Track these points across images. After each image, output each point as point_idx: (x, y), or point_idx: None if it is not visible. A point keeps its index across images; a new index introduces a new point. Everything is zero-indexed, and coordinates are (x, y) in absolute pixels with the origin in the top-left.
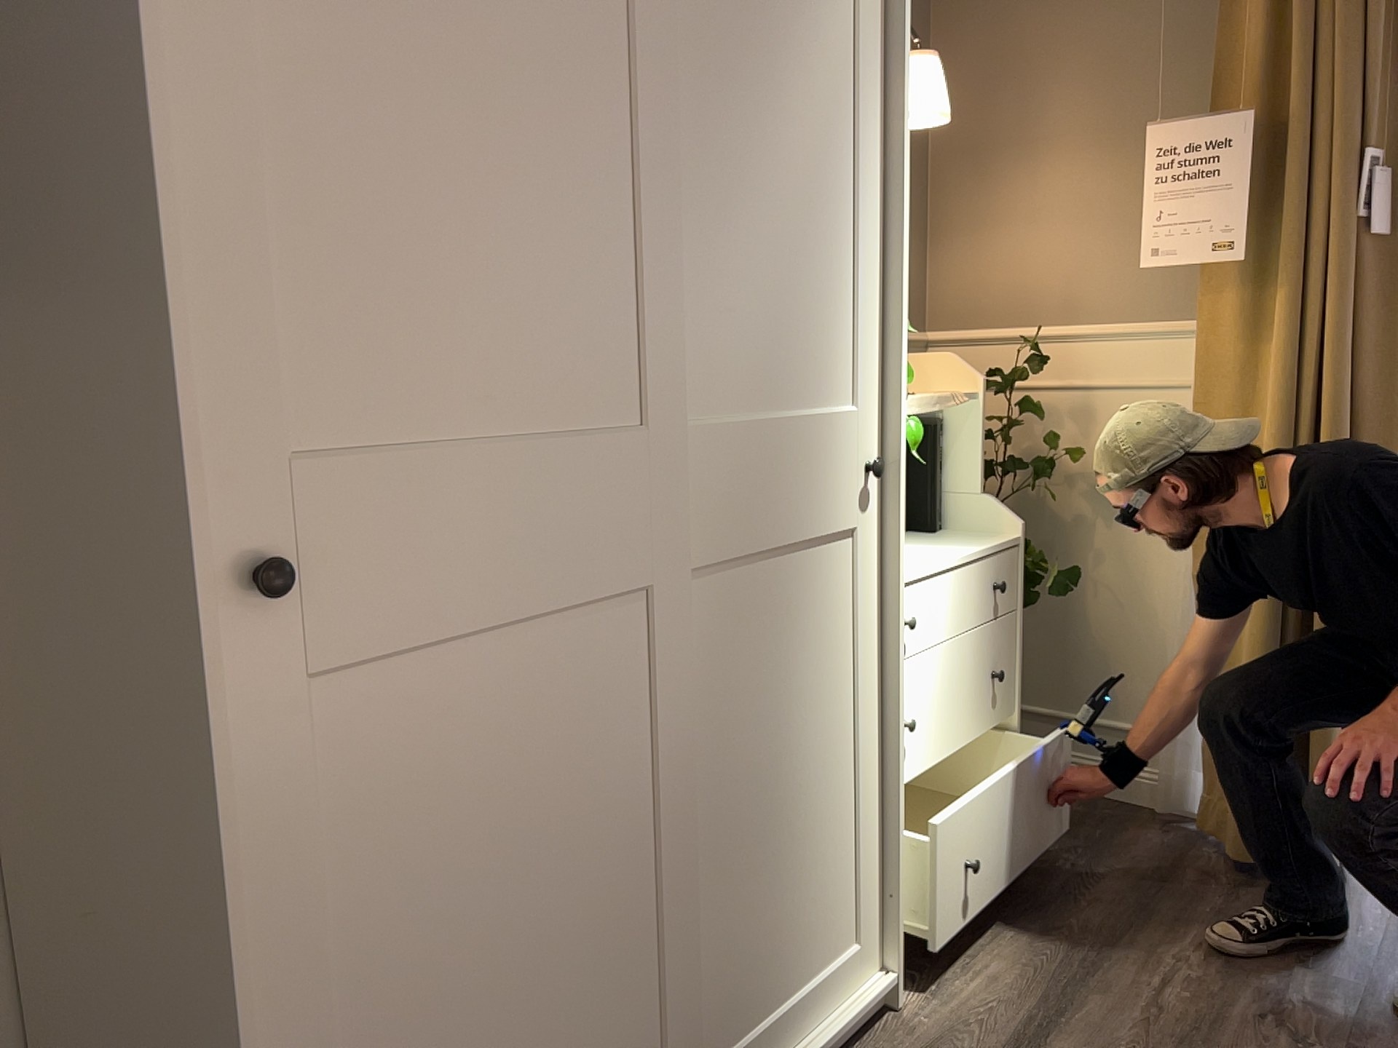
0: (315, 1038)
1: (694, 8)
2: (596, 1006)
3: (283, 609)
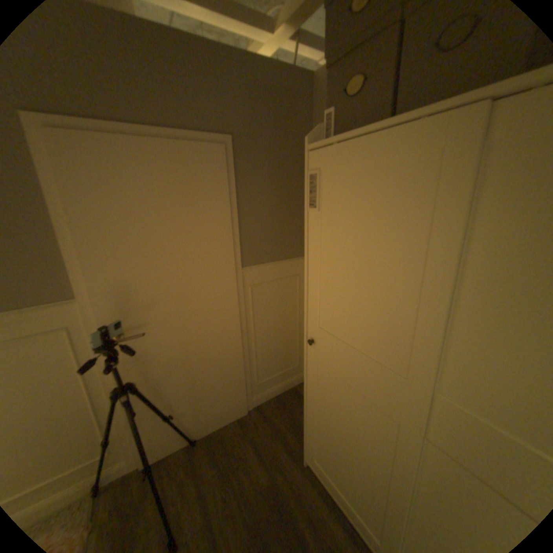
0: (312, 409)
1: (499, 234)
2: (363, 486)
3: (314, 348)
